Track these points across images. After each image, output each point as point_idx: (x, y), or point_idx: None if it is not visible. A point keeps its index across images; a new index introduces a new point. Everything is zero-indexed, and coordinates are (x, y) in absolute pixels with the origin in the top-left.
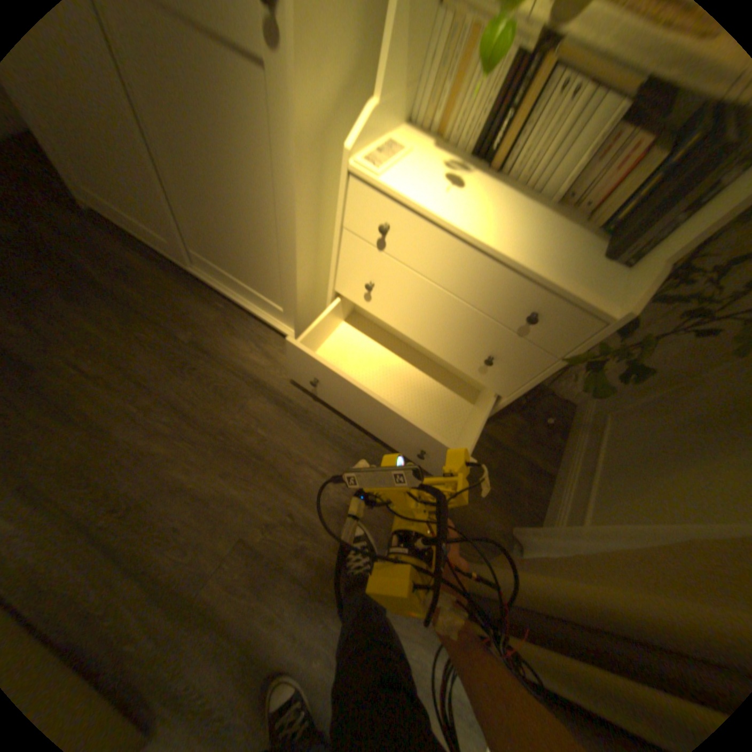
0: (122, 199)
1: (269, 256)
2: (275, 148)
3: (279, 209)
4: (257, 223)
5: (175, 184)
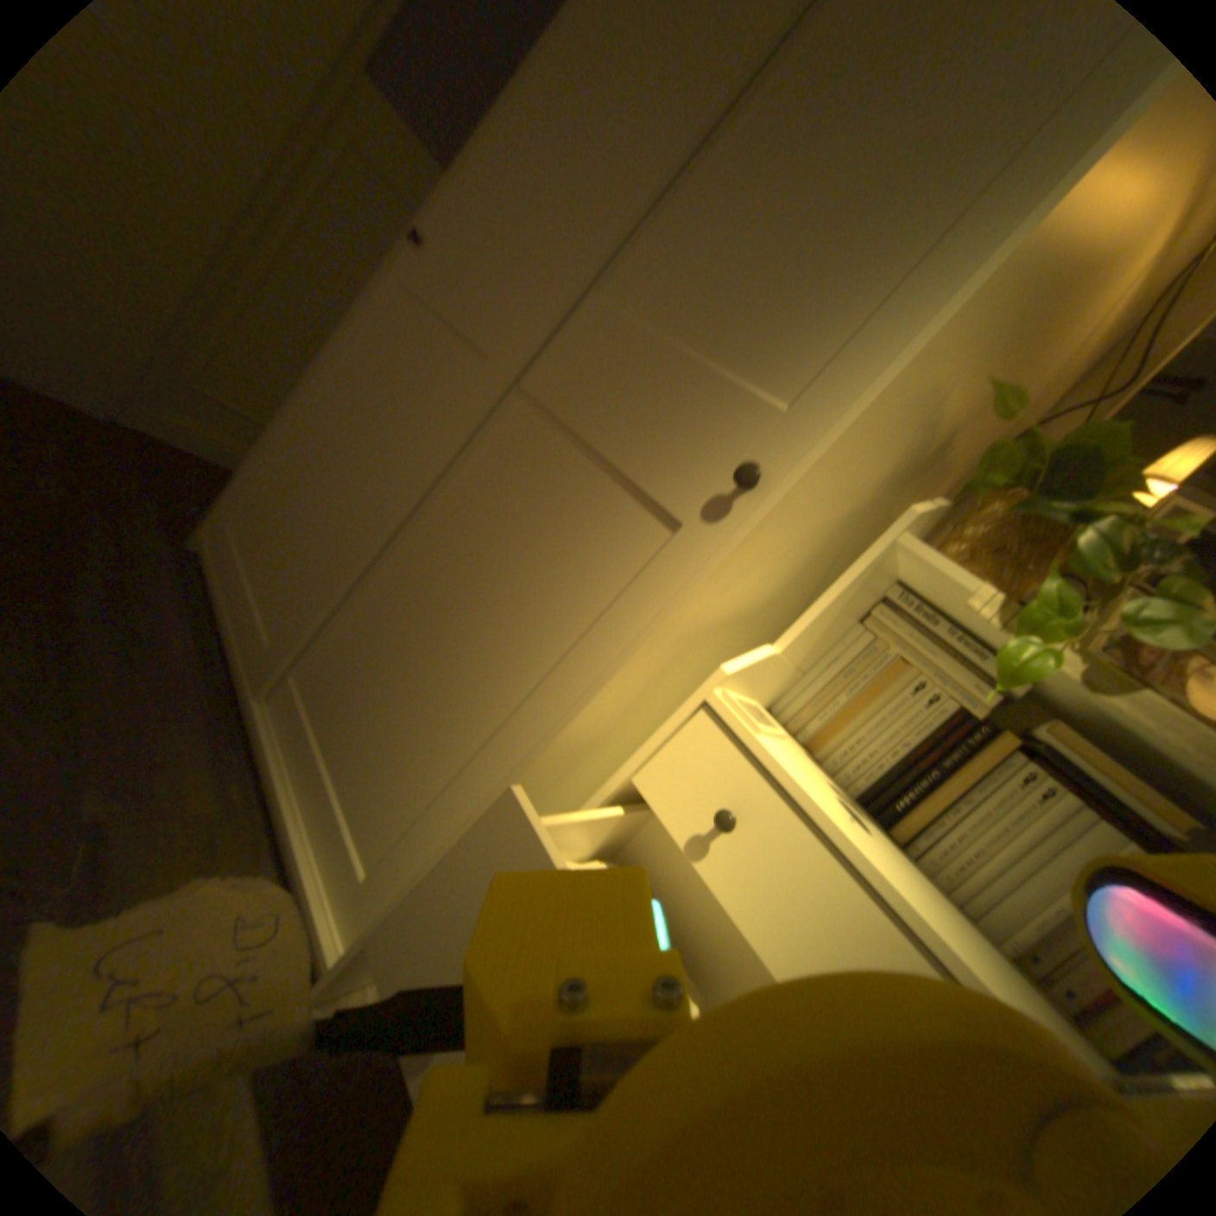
0: (266, 564)
1: (439, 758)
2: (611, 614)
3: (539, 691)
4: (470, 695)
5: (378, 586)
